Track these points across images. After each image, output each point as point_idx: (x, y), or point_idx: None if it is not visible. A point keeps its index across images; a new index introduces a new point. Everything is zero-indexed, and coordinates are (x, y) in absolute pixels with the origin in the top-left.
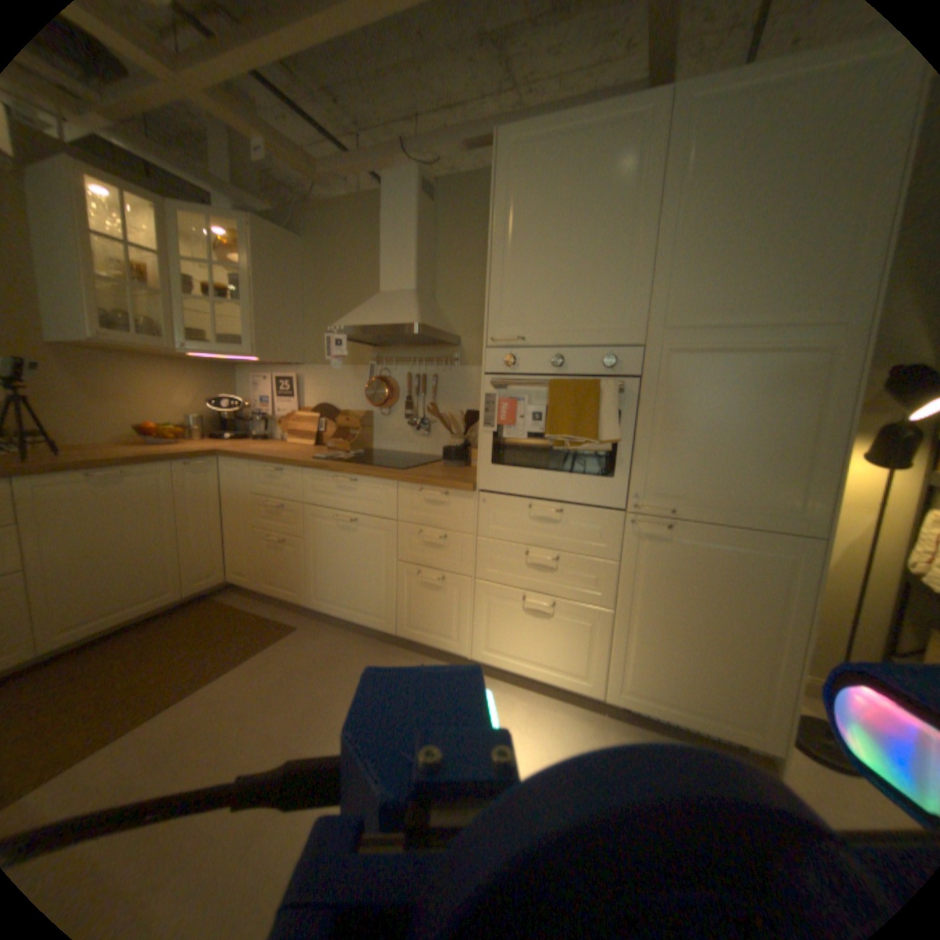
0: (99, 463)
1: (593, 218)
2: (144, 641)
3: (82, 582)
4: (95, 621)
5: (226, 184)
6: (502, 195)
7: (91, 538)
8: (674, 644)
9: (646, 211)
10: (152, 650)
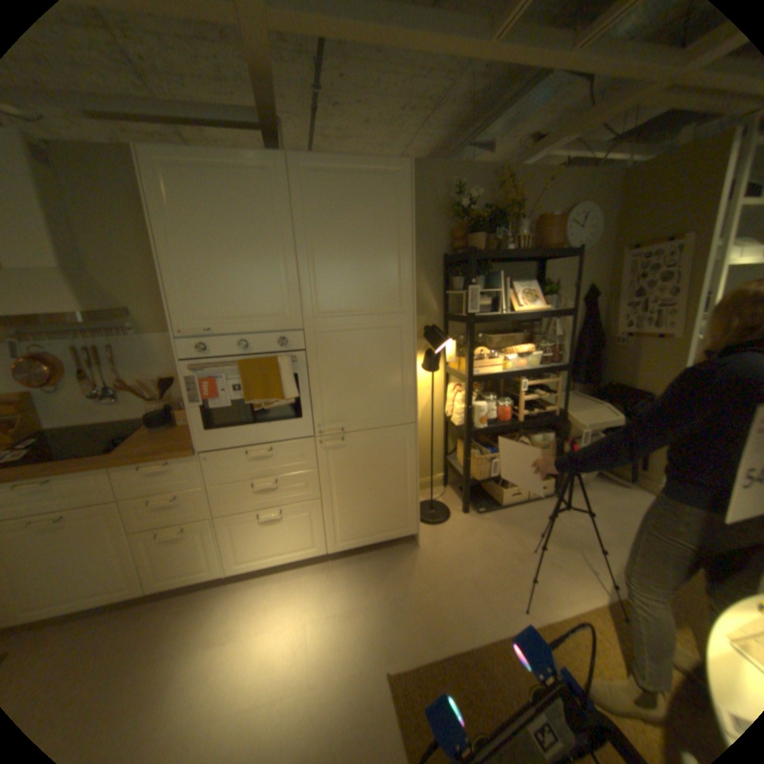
0: None
1: (246, 240)
2: None
3: None
4: None
5: None
6: (151, 200)
7: None
8: (357, 502)
9: (284, 240)
10: None
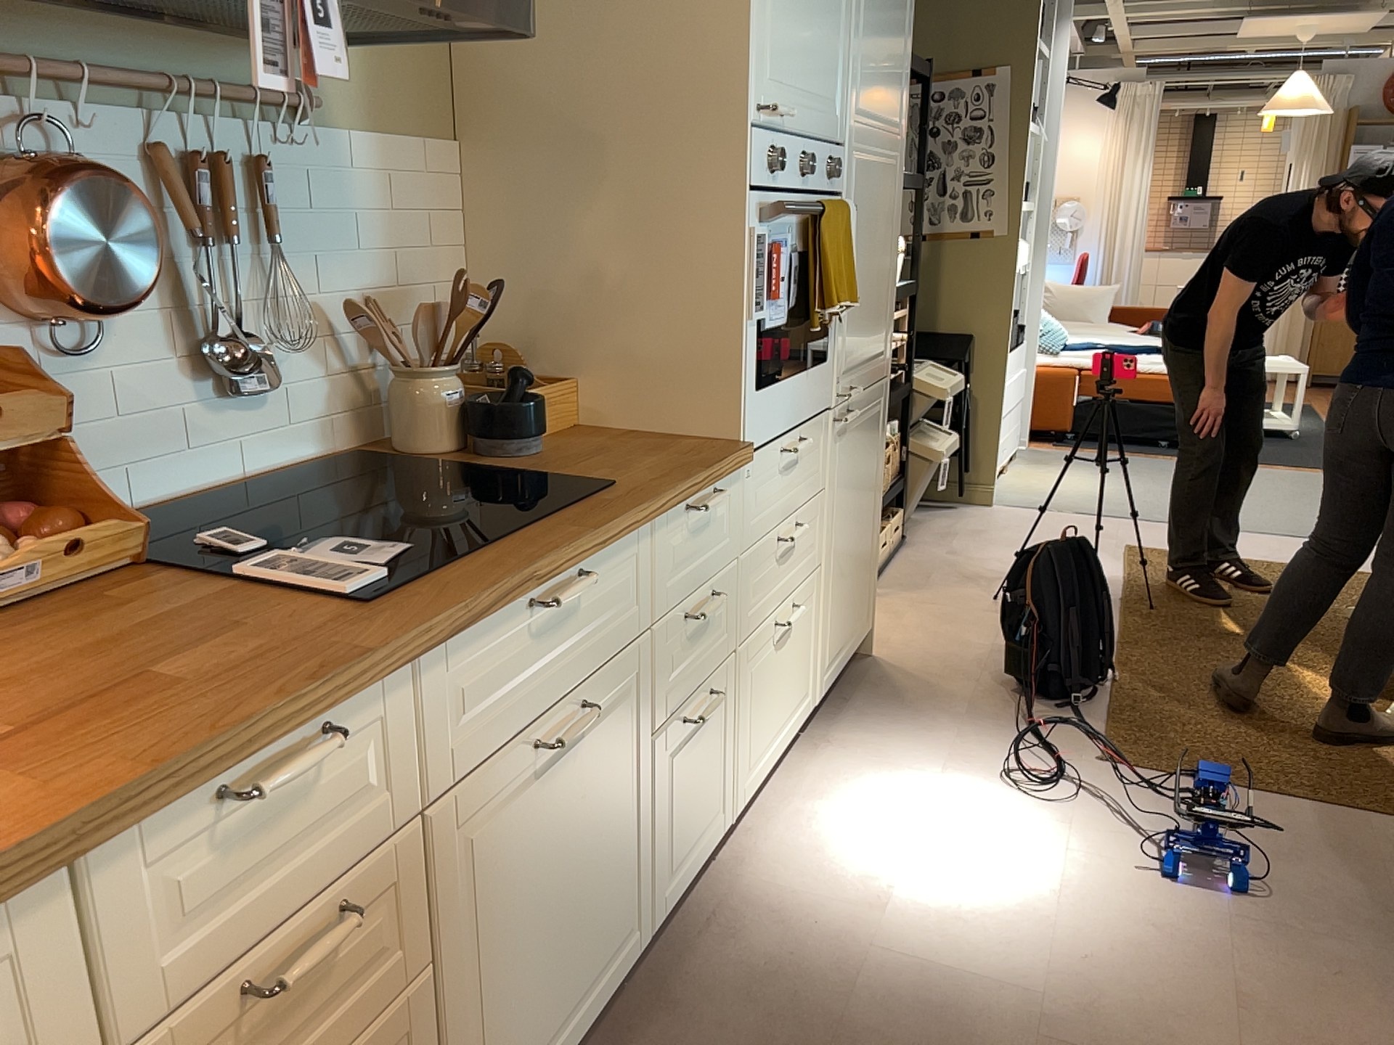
0: None
1: None
2: None
3: None
4: None
5: None
6: None
7: None
8: (845, 564)
9: None
10: None
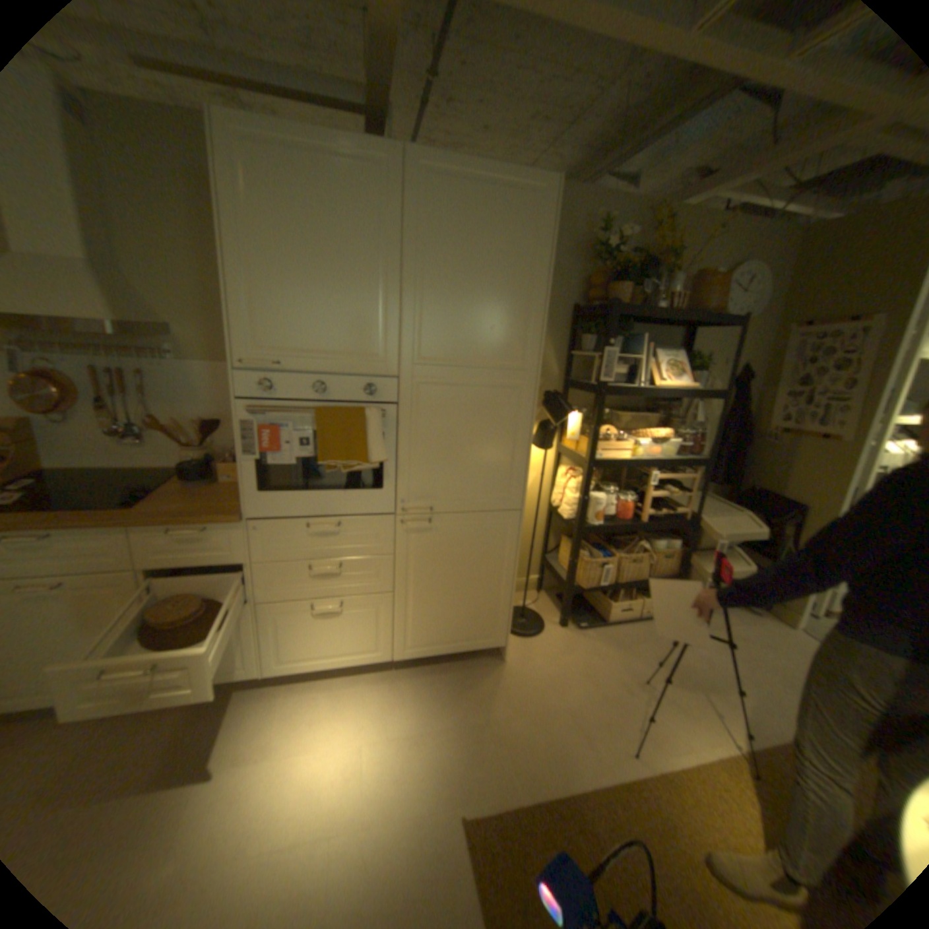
0: None
1: (341, 253)
2: None
3: None
4: None
5: None
6: (223, 185)
7: None
8: (438, 601)
9: (390, 258)
10: None
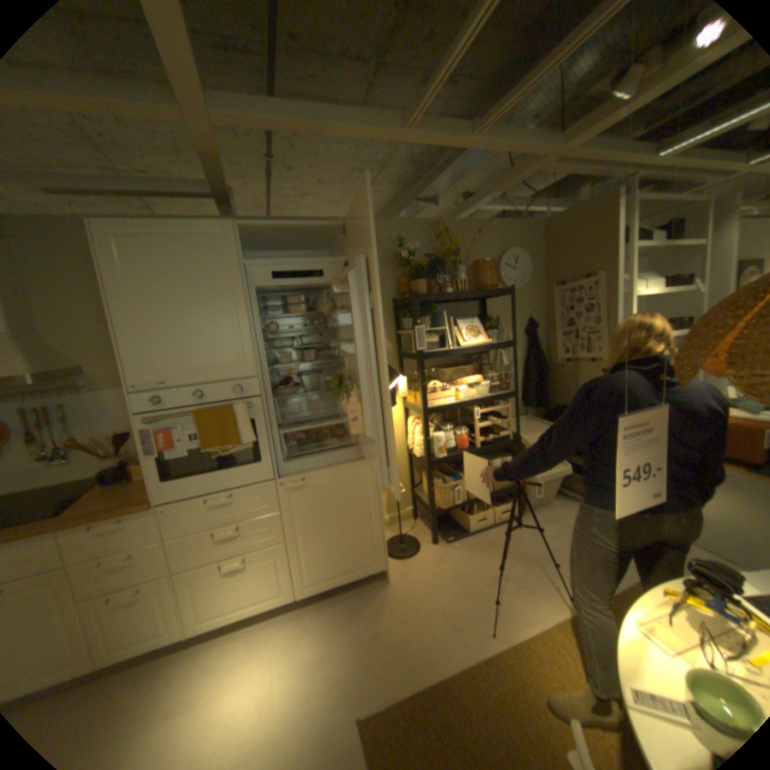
0: None
1: (198, 298)
2: None
3: None
4: None
5: None
6: (106, 266)
7: None
8: (323, 543)
9: (235, 296)
10: None
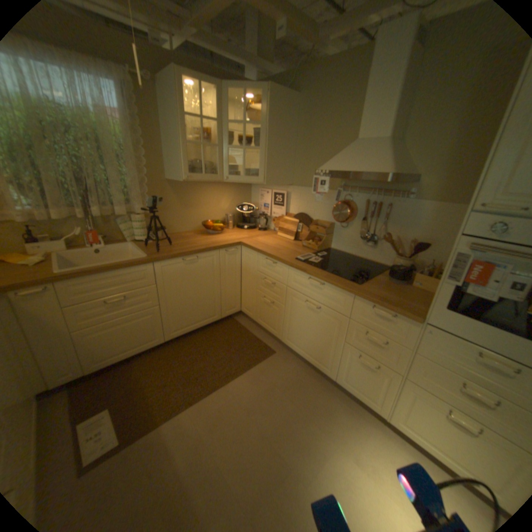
0: (188, 253)
1: None
2: (206, 339)
3: (181, 310)
4: (187, 327)
5: (254, 57)
6: None
7: (185, 289)
8: None
9: None
10: (209, 346)
